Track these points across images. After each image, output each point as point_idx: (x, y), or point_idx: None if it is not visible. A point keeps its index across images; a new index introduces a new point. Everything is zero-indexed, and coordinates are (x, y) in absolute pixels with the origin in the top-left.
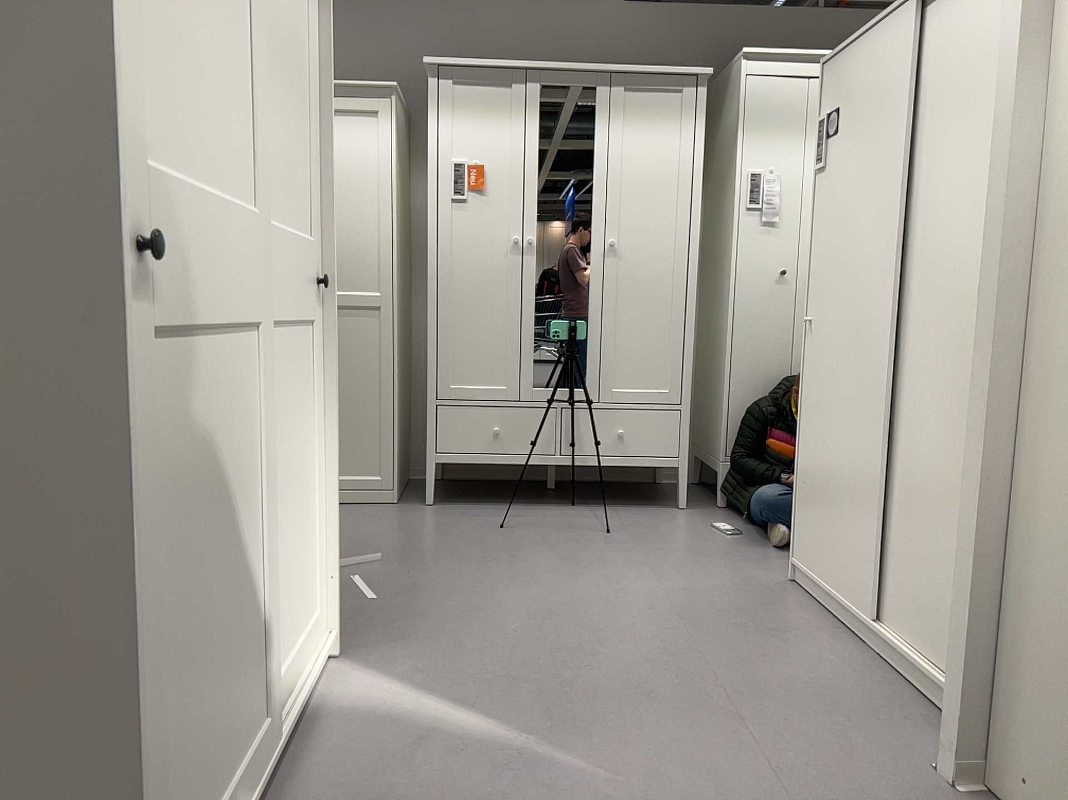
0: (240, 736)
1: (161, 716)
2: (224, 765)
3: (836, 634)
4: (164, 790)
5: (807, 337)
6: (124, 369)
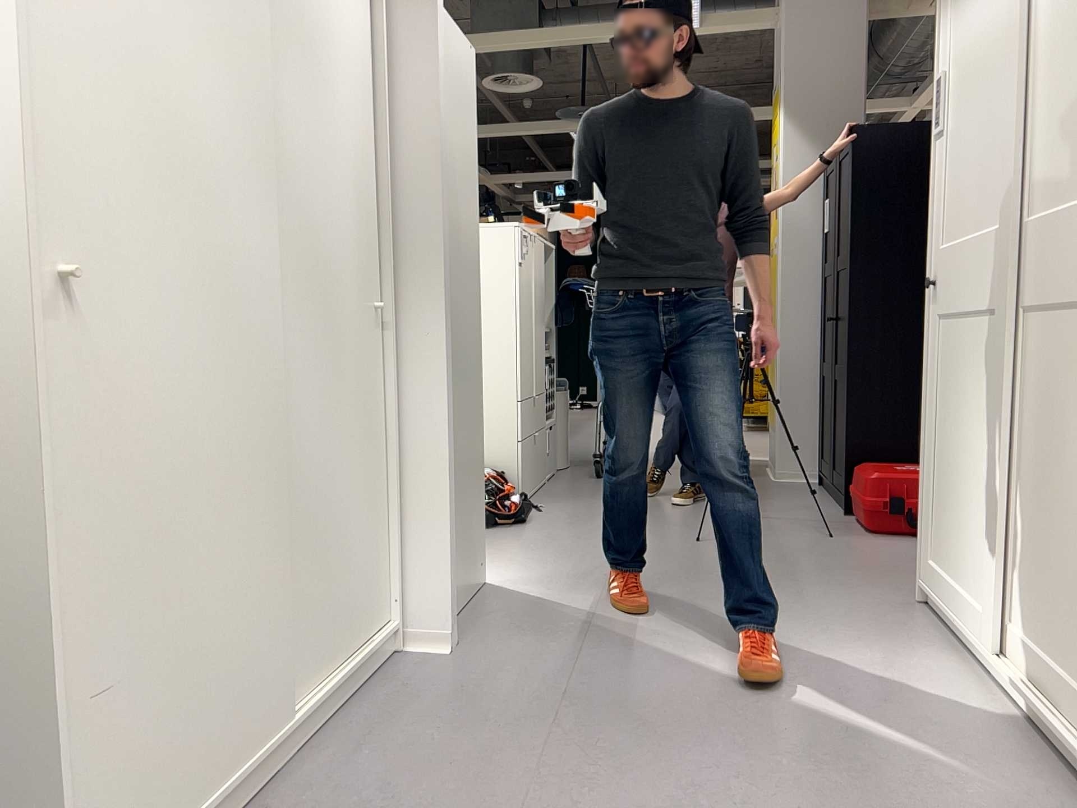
0: (966, 578)
1: (934, 482)
2: (956, 570)
3: (274, 804)
4: (933, 516)
5: (52, 318)
6: (929, 328)
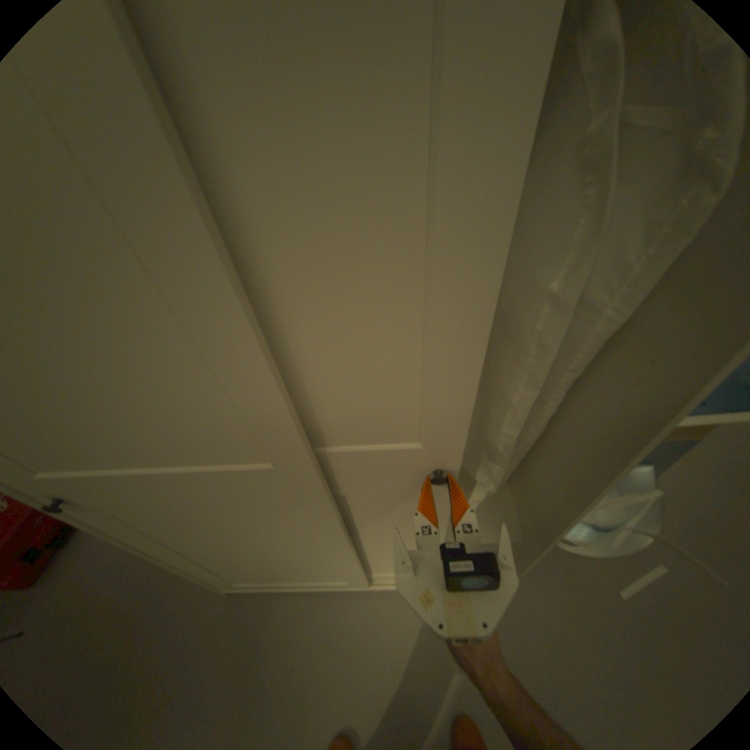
0: (317, 581)
1: (217, 569)
2: (296, 581)
3: None
4: (229, 576)
5: None
6: (102, 523)
